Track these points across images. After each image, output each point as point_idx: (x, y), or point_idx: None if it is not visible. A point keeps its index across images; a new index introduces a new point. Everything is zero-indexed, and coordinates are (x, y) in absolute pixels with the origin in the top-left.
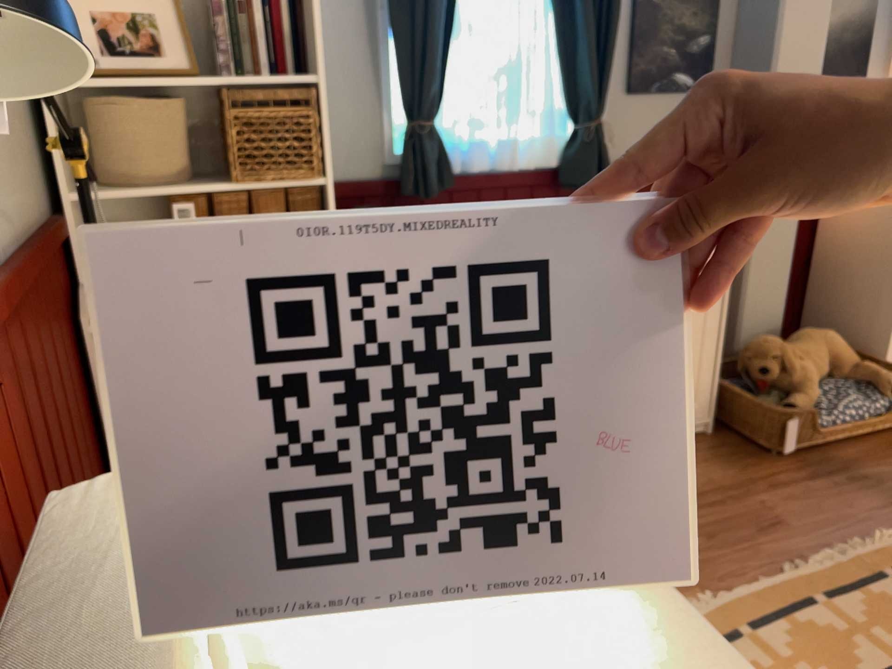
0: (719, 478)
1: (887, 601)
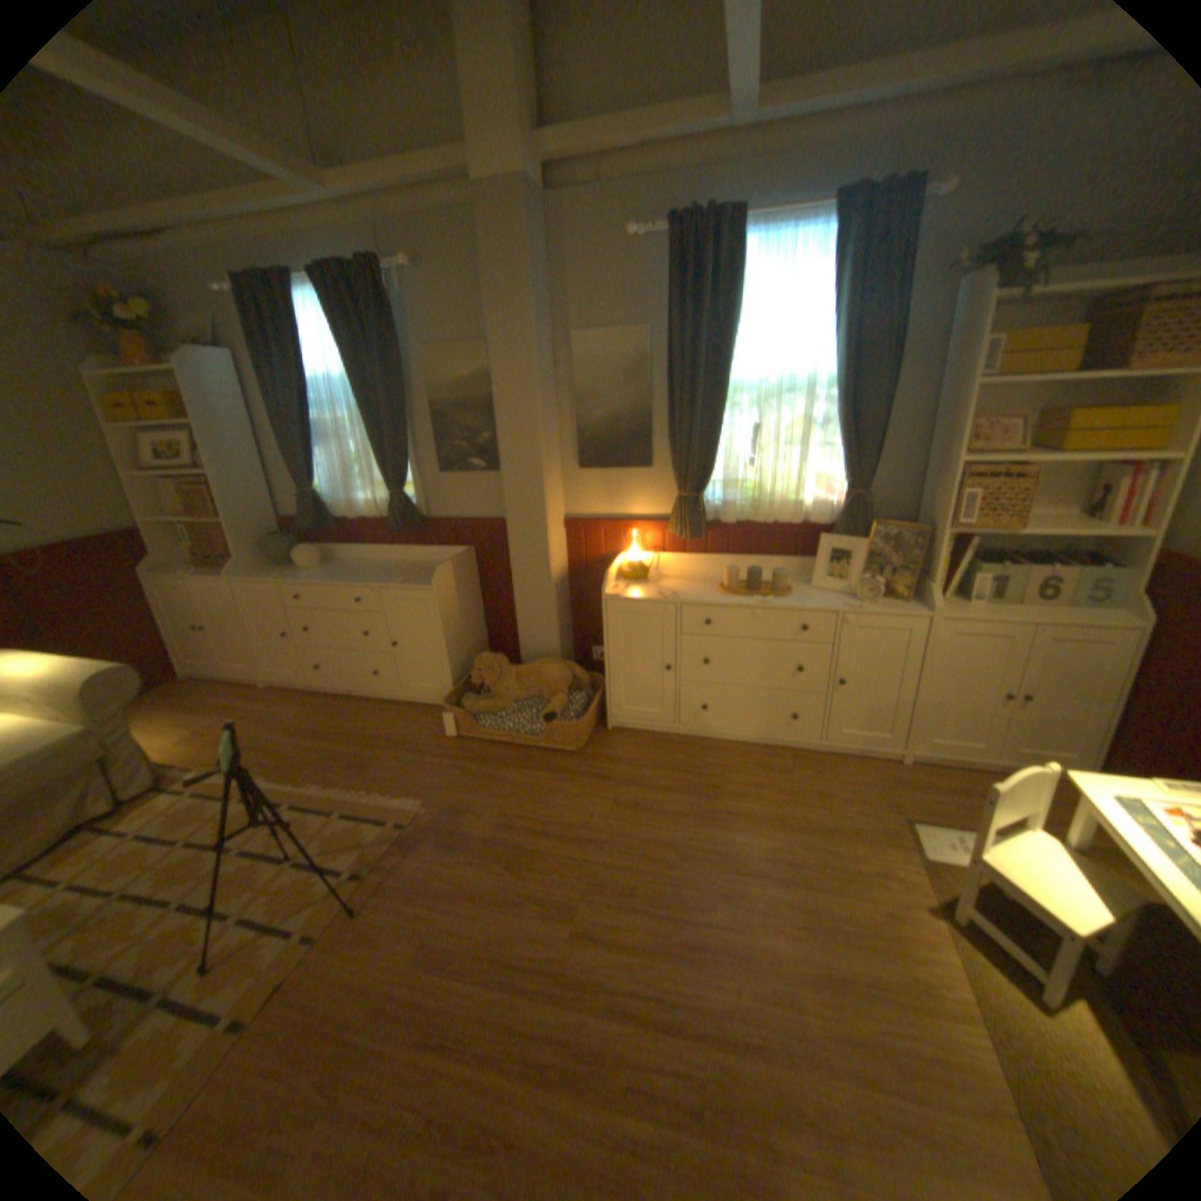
0: (399, 735)
1: (301, 825)
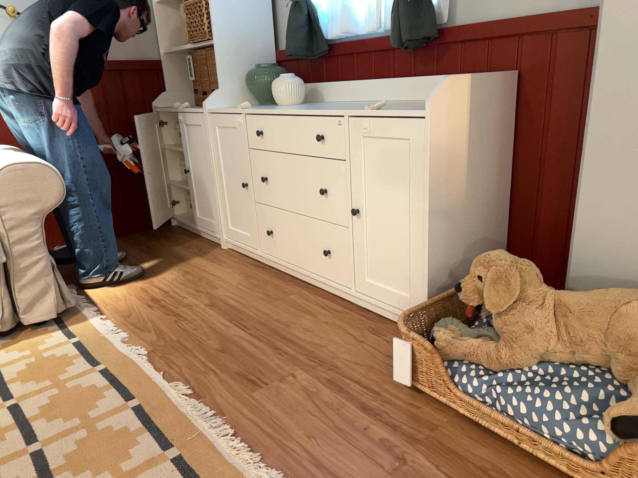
0: (329, 350)
1: (128, 443)
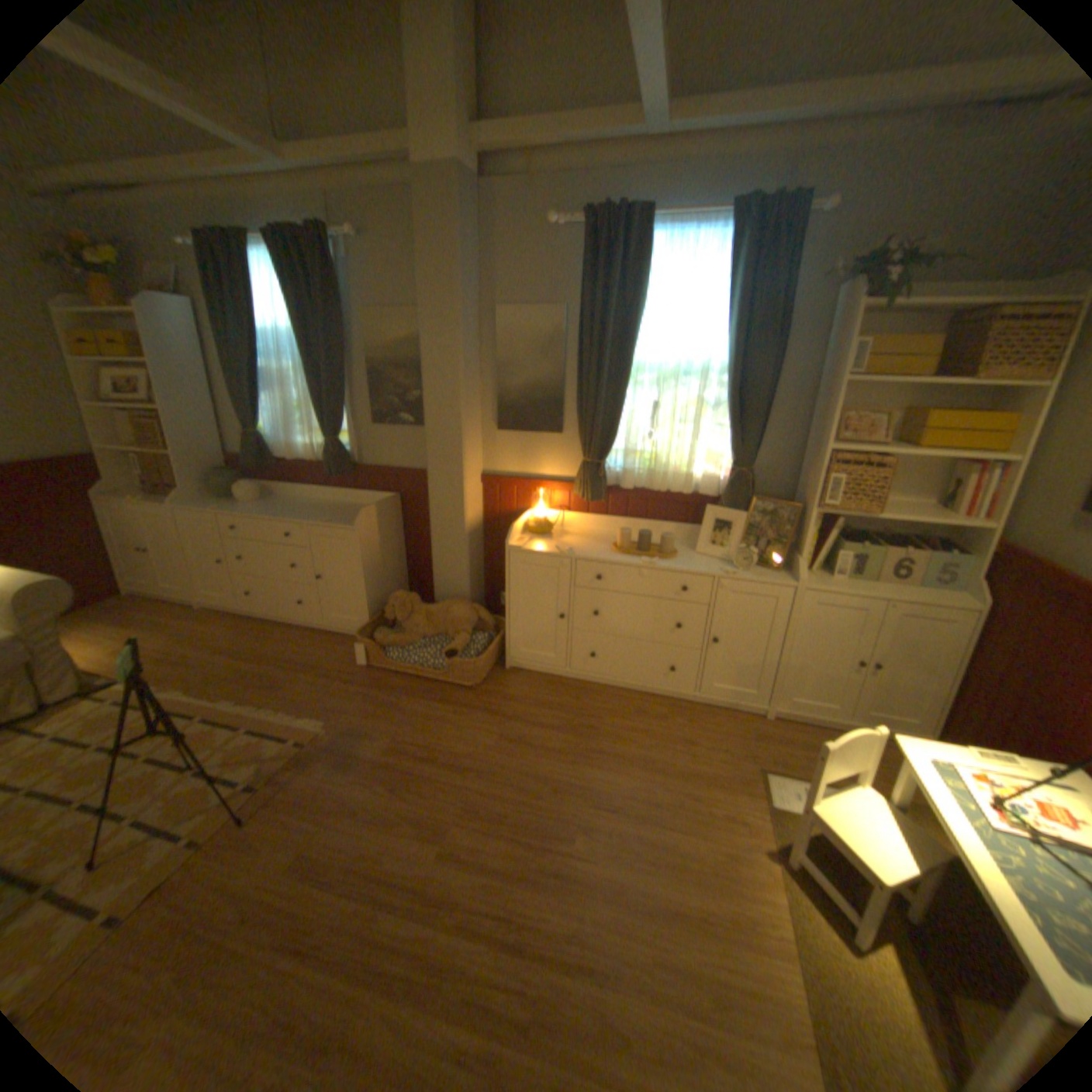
0: (315, 661)
1: (209, 738)
